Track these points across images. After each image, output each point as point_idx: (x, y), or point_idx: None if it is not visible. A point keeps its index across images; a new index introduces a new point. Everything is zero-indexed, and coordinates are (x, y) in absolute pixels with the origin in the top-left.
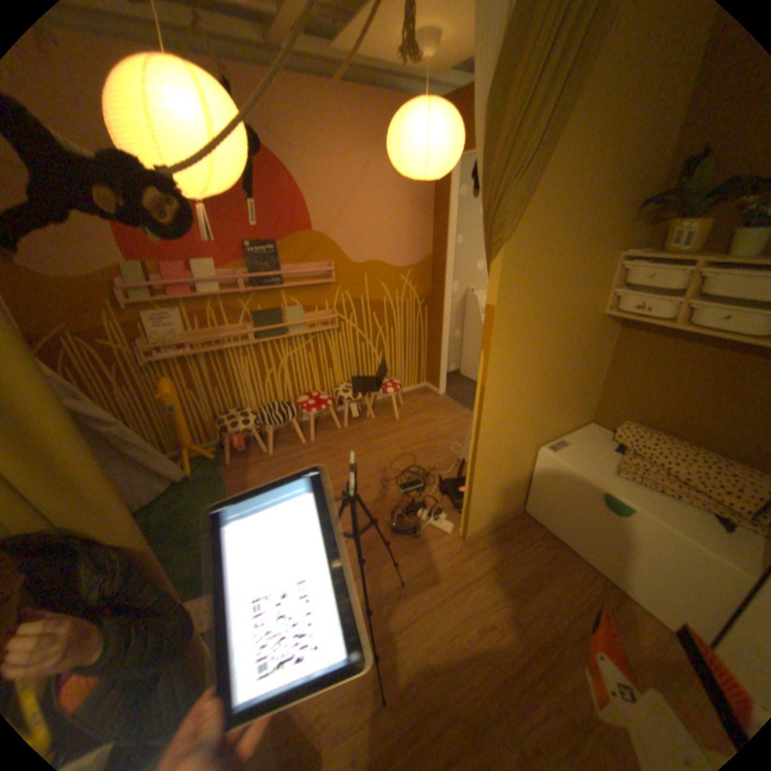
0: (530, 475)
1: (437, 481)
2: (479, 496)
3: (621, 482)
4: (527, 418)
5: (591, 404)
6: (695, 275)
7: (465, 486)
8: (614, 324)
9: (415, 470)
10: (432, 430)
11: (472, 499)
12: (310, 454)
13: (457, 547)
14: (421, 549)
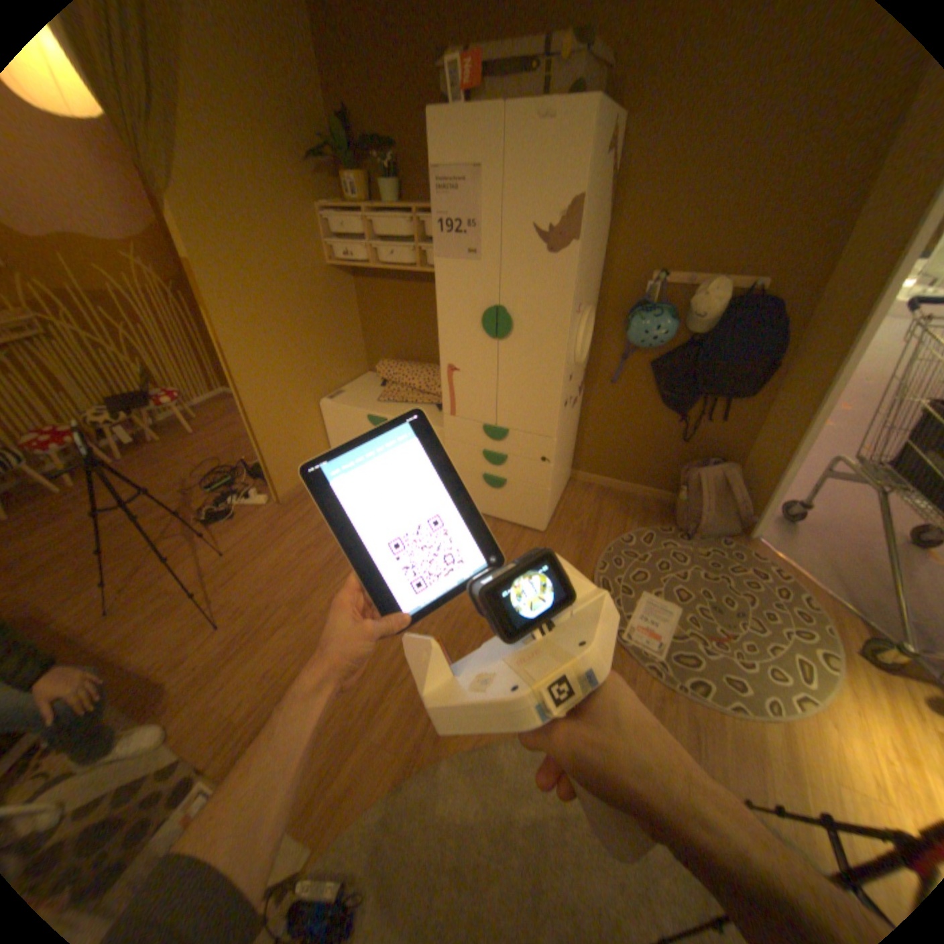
0: (324, 430)
1: (246, 472)
2: (271, 457)
3: (379, 406)
4: (288, 373)
5: (358, 355)
6: (363, 223)
7: (254, 452)
8: (344, 276)
9: (220, 471)
10: (237, 432)
11: (264, 460)
12: (71, 500)
13: (273, 511)
14: (236, 526)
